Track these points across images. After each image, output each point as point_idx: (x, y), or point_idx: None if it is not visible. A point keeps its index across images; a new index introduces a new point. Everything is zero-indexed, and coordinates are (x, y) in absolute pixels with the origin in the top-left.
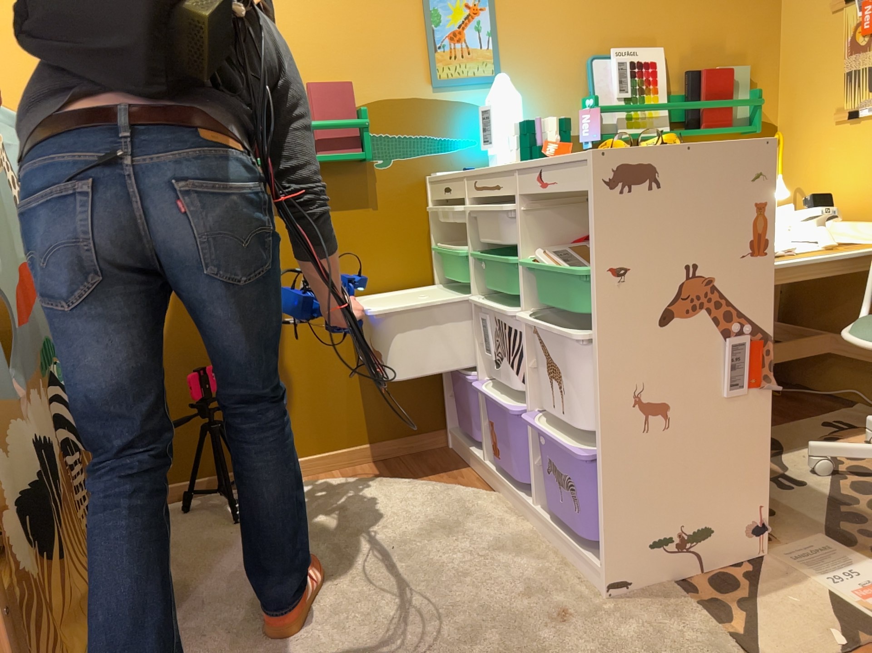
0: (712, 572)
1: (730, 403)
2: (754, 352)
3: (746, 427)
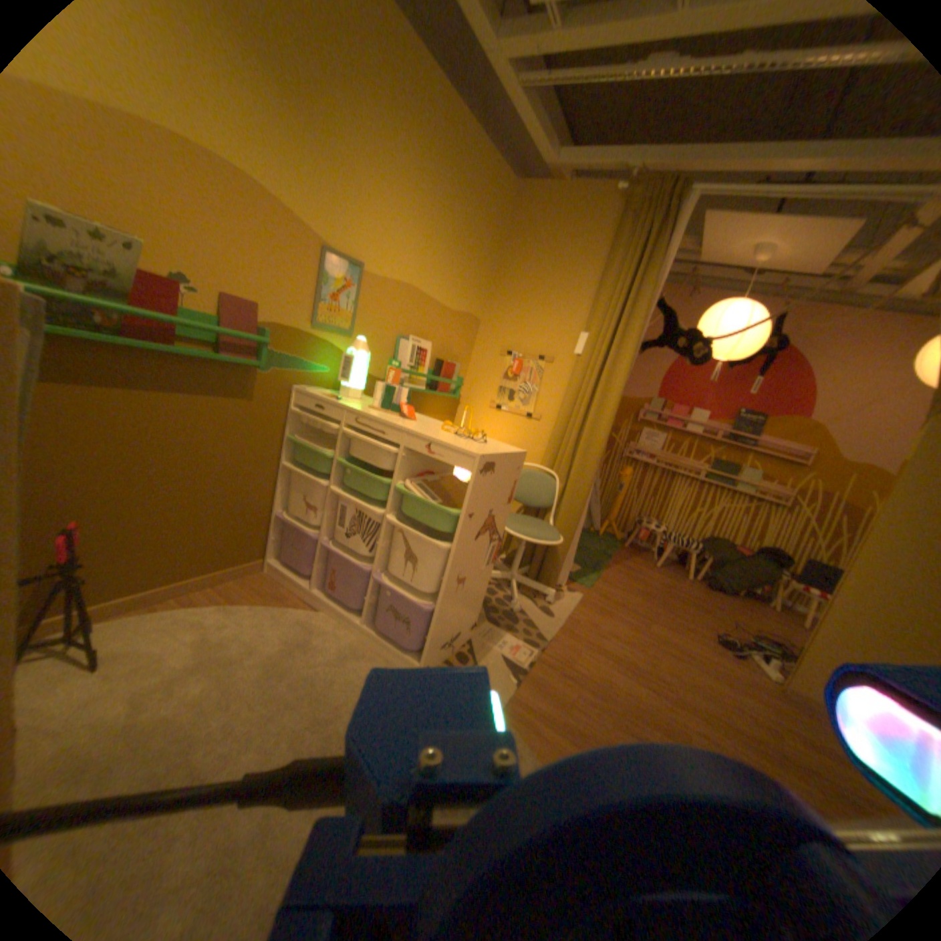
0: (457, 651)
1: (485, 571)
2: (497, 547)
3: (485, 581)
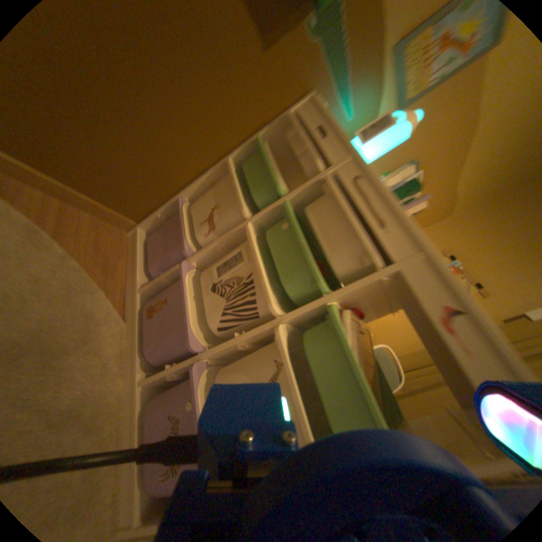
0: None
1: None
2: None
3: None
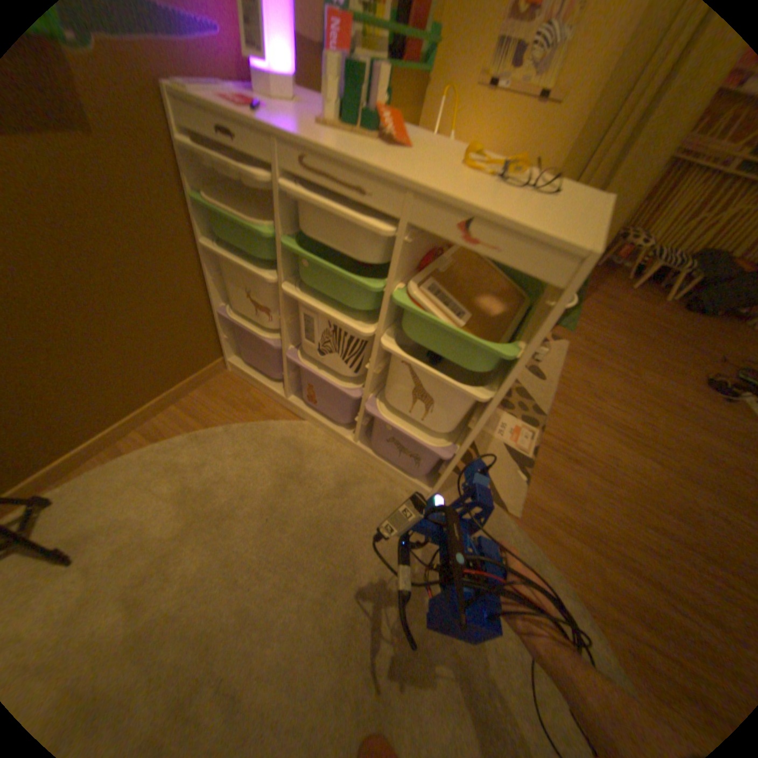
0: None
1: None
2: None
3: None
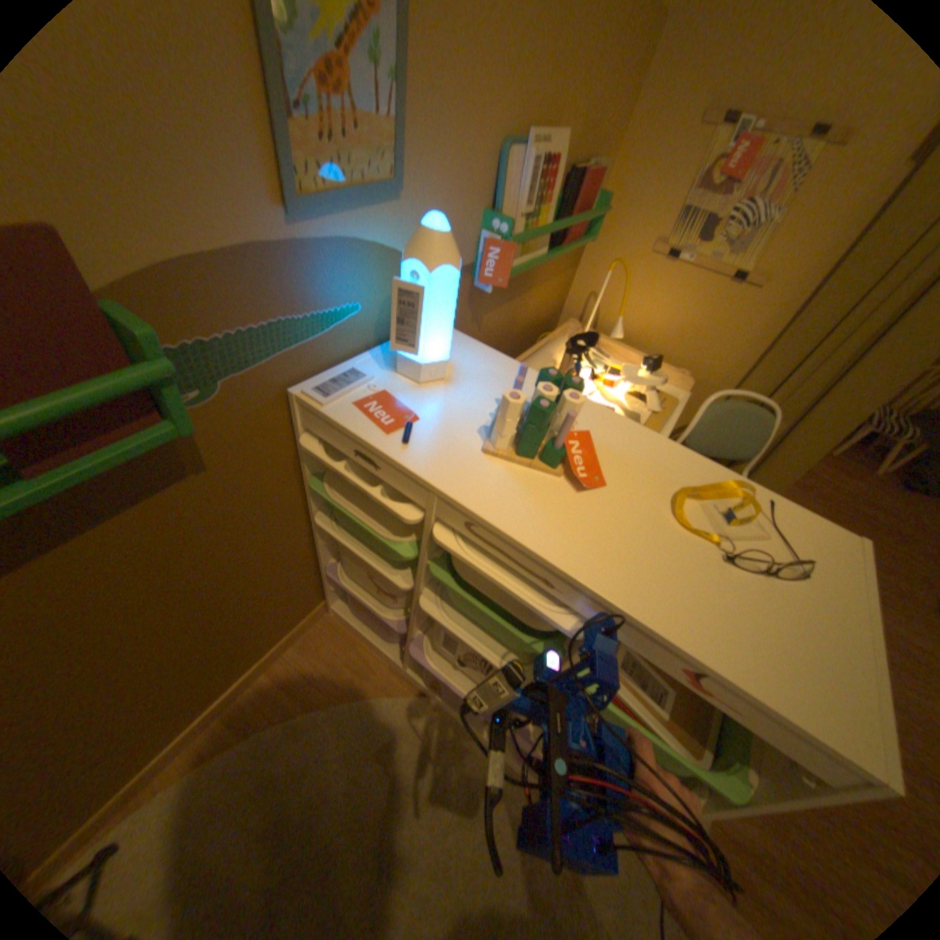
0: None
1: None
2: None
3: None
